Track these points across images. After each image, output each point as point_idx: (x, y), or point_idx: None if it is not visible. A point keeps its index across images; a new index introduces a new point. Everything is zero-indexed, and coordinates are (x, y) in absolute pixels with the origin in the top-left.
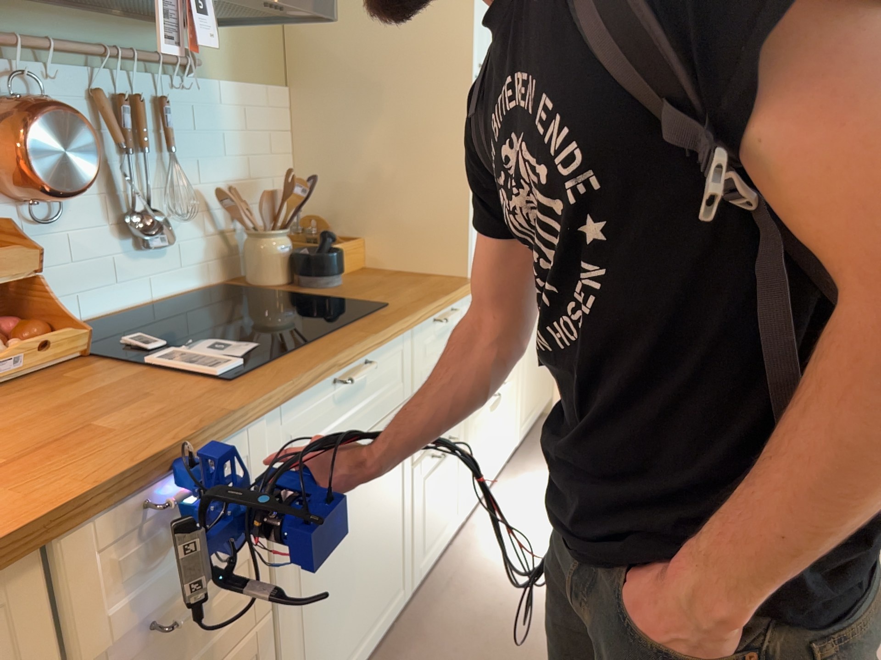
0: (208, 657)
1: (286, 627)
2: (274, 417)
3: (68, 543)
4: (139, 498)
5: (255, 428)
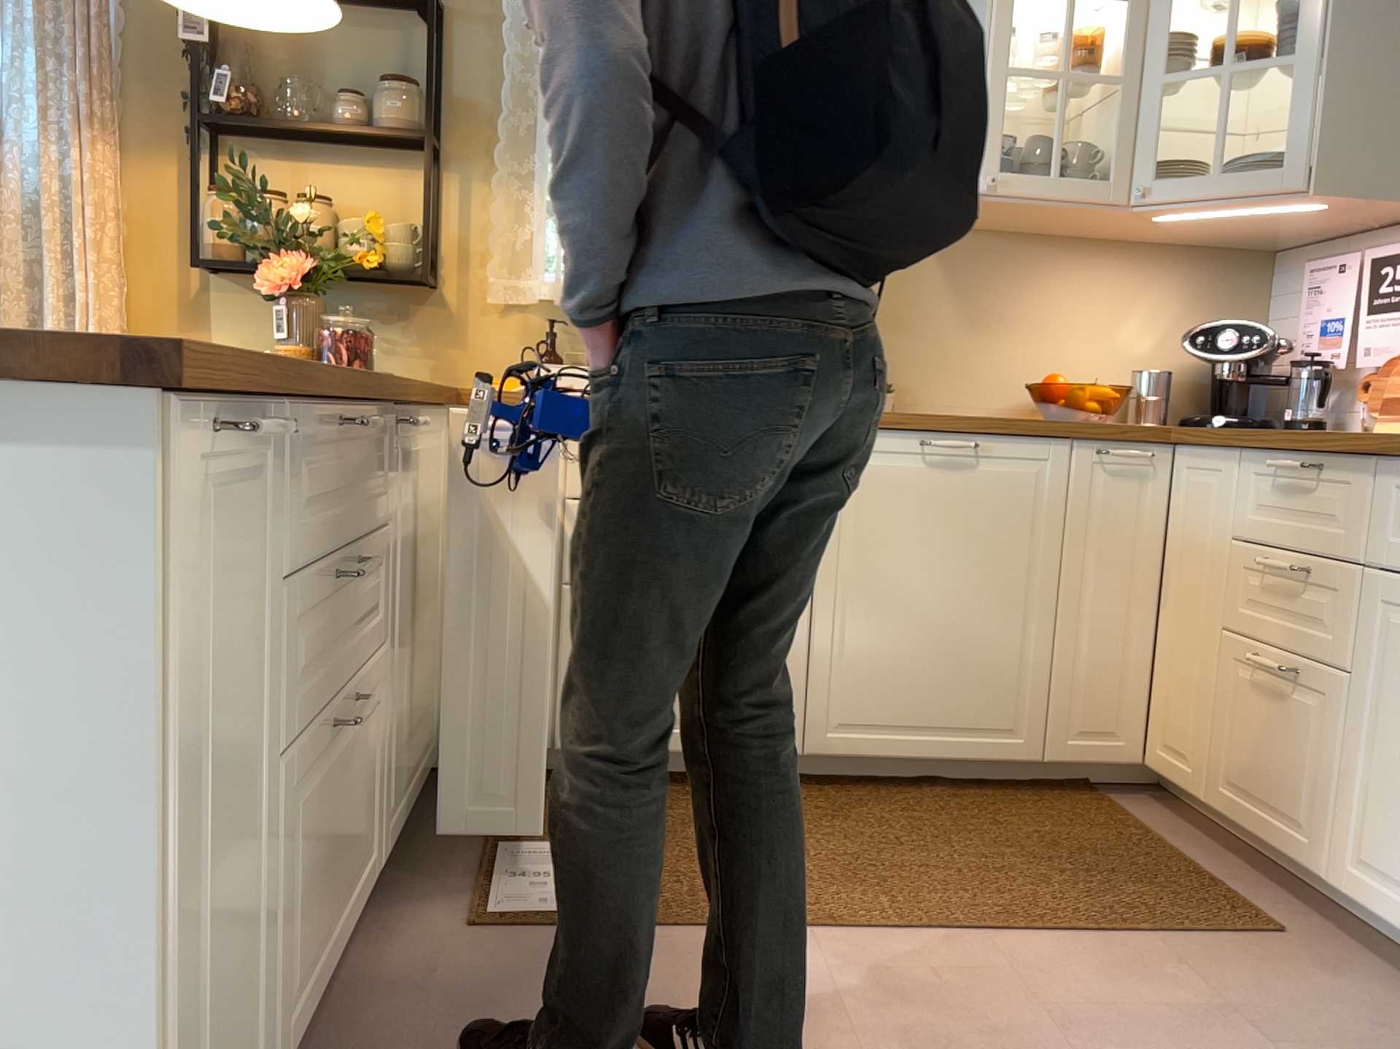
0: (1293, 639)
1: (1361, 721)
2: (1391, 473)
3: (1248, 461)
4: (1277, 460)
5: (1369, 470)
